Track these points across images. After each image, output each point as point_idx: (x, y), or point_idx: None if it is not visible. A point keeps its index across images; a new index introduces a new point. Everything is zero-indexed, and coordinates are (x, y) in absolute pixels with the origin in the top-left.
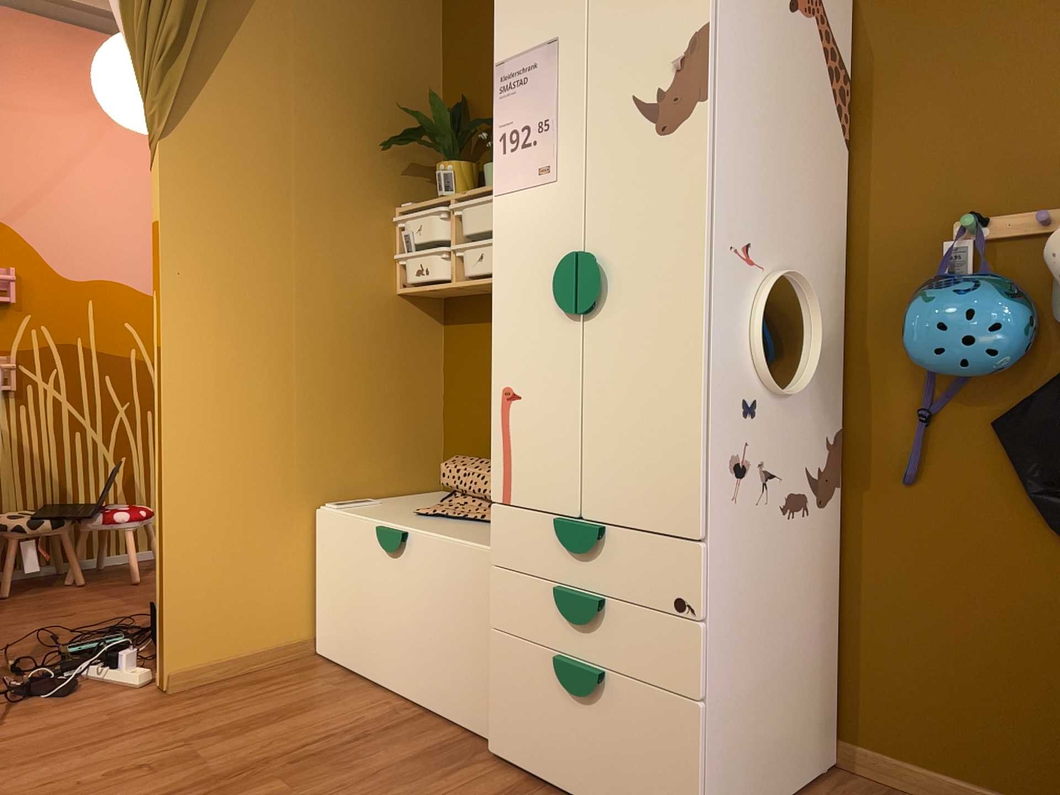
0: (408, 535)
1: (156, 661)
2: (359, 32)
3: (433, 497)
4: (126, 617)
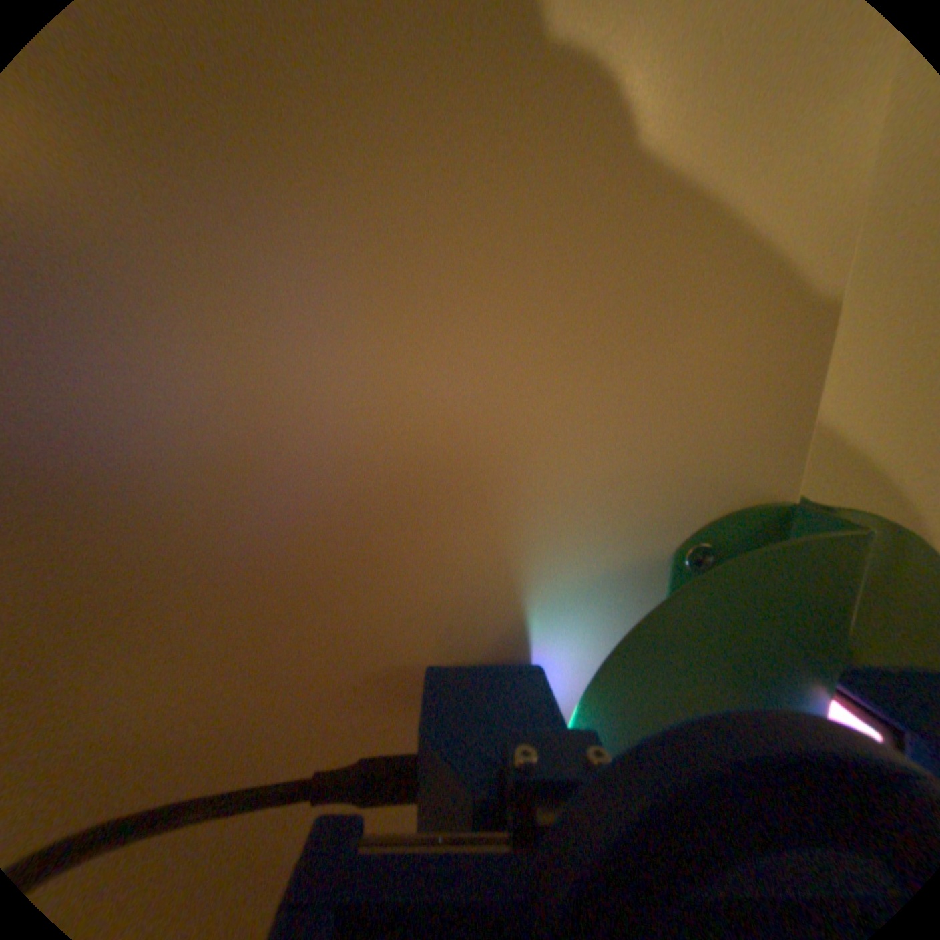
0: None
1: None
2: None
3: None
4: None
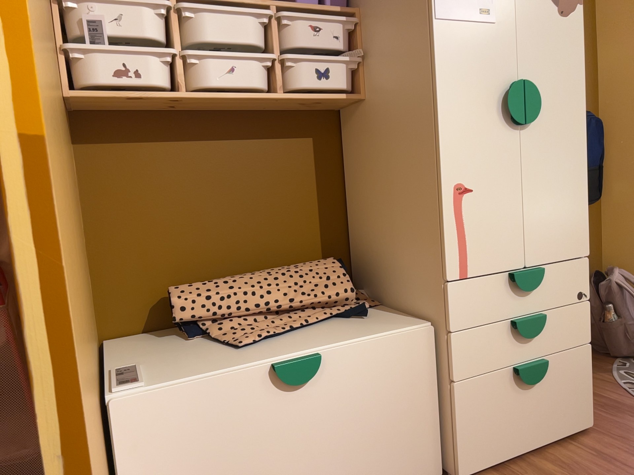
0: (323, 356)
1: None
2: None
3: (142, 342)
4: None
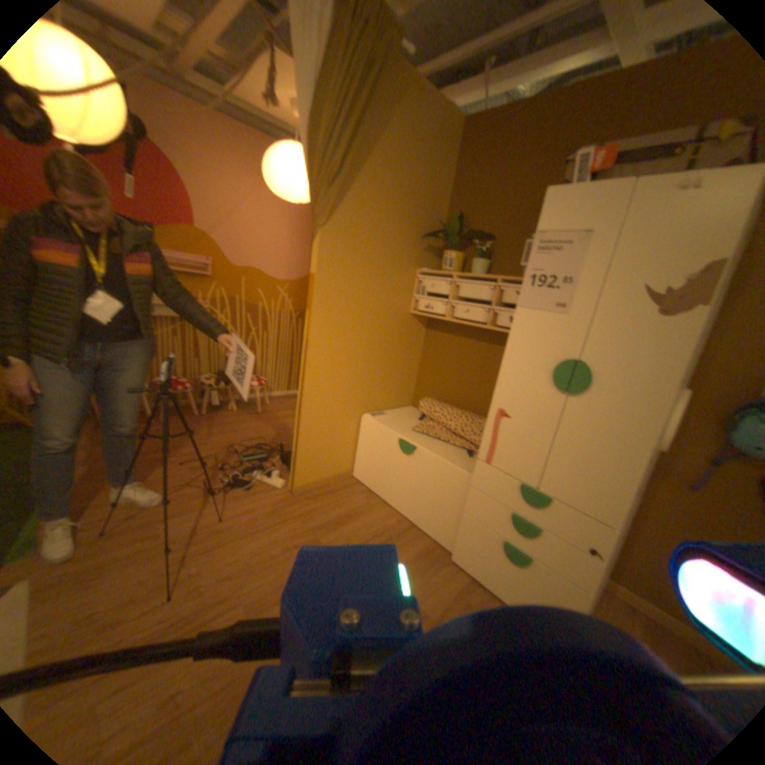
0: (416, 449)
1: (289, 480)
2: (417, 167)
3: (410, 412)
4: (261, 438)
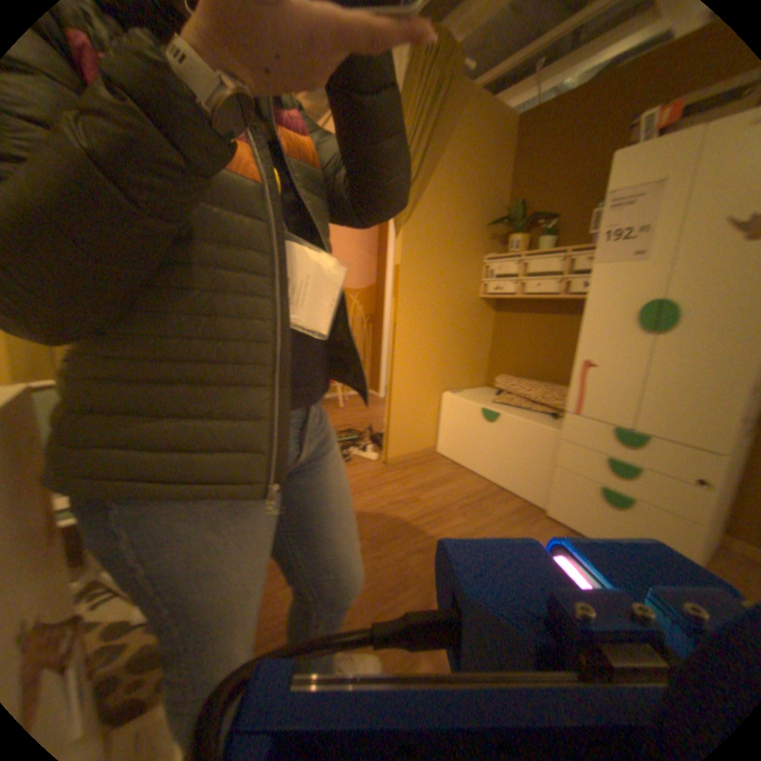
0: (500, 414)
1: (382, 452)
2: (480, 164)
3: (486, 390)
4: (347, 425)
